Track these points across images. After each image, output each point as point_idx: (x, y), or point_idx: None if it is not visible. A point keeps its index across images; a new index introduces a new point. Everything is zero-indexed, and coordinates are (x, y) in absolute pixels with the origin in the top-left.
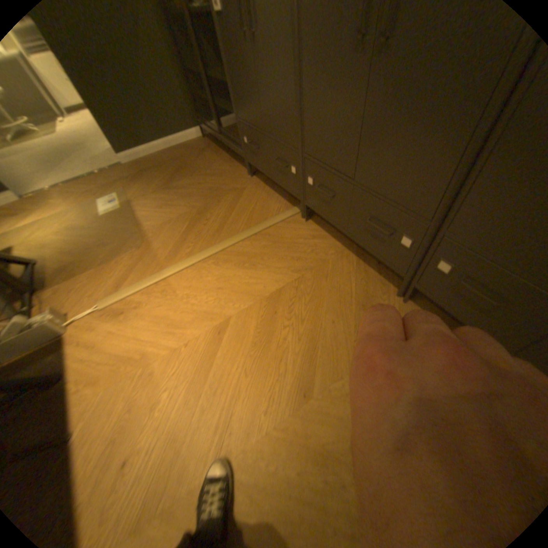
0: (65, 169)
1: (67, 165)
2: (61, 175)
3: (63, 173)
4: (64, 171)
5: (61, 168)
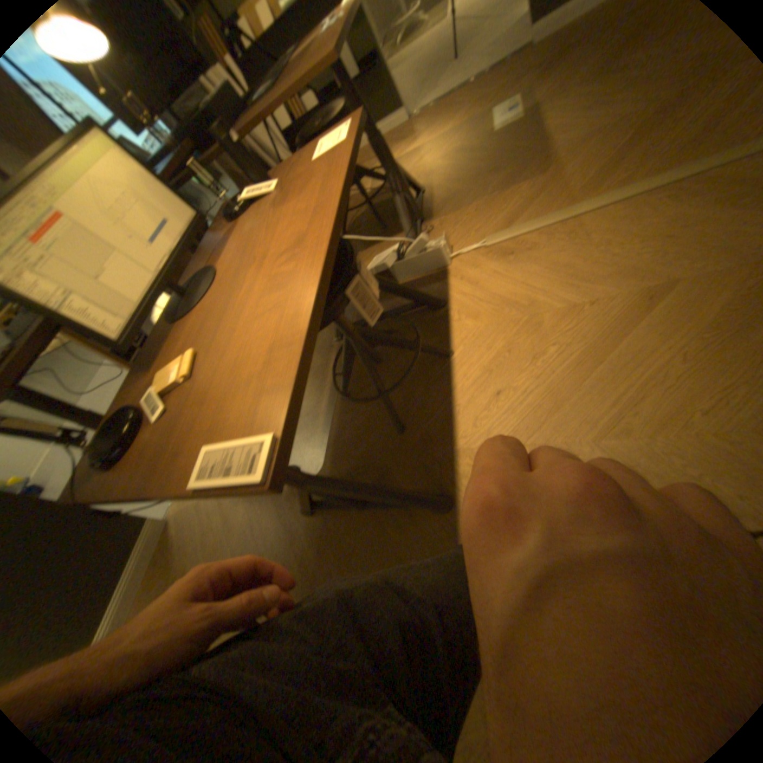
0: (455, 68)
1: (458, 62)
2: (451, 78)
3: (452, 75)
4: (454, 71)
5: (451, 68)
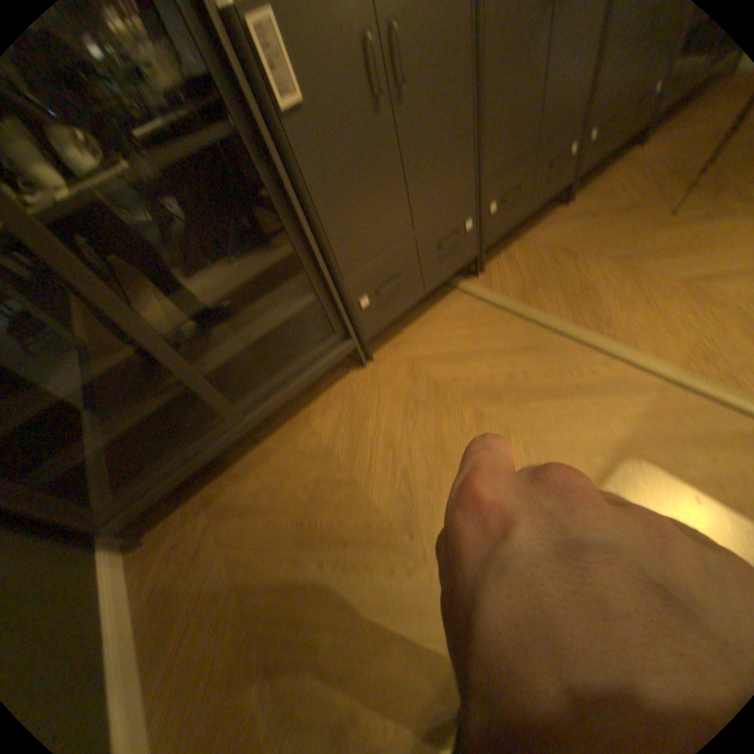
0: None
1: None
2: None
3: None
4: None
5: None
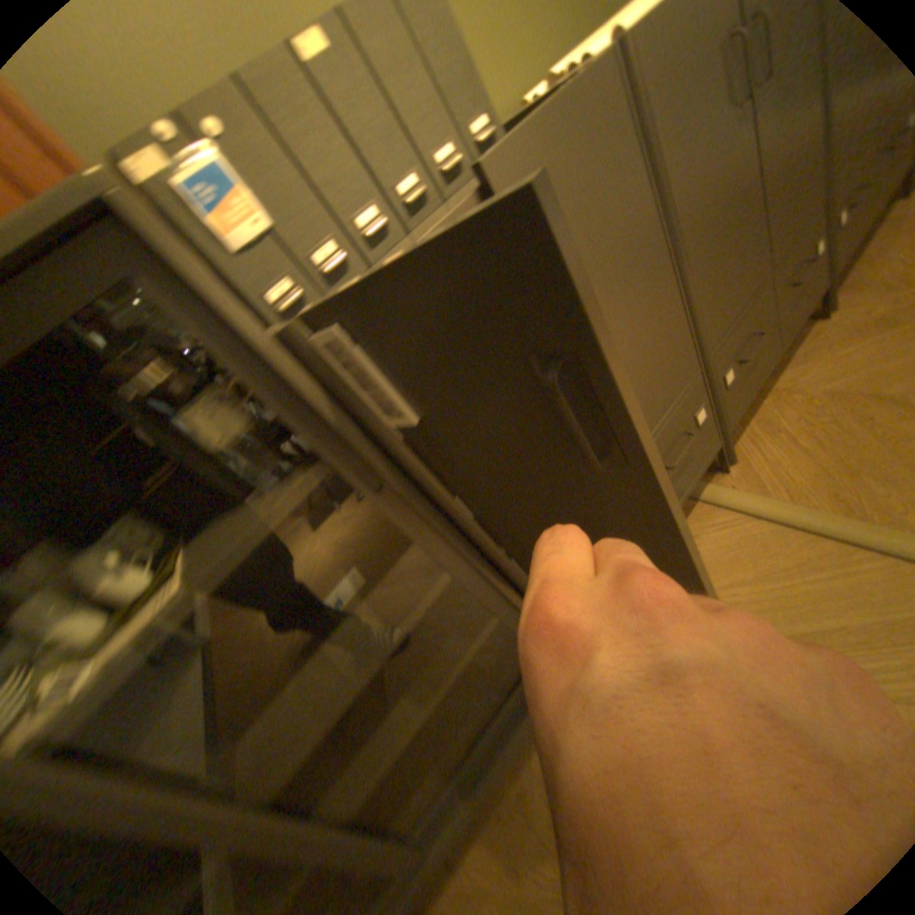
0: None
1: None
2: None
3: None
4: None
5: None
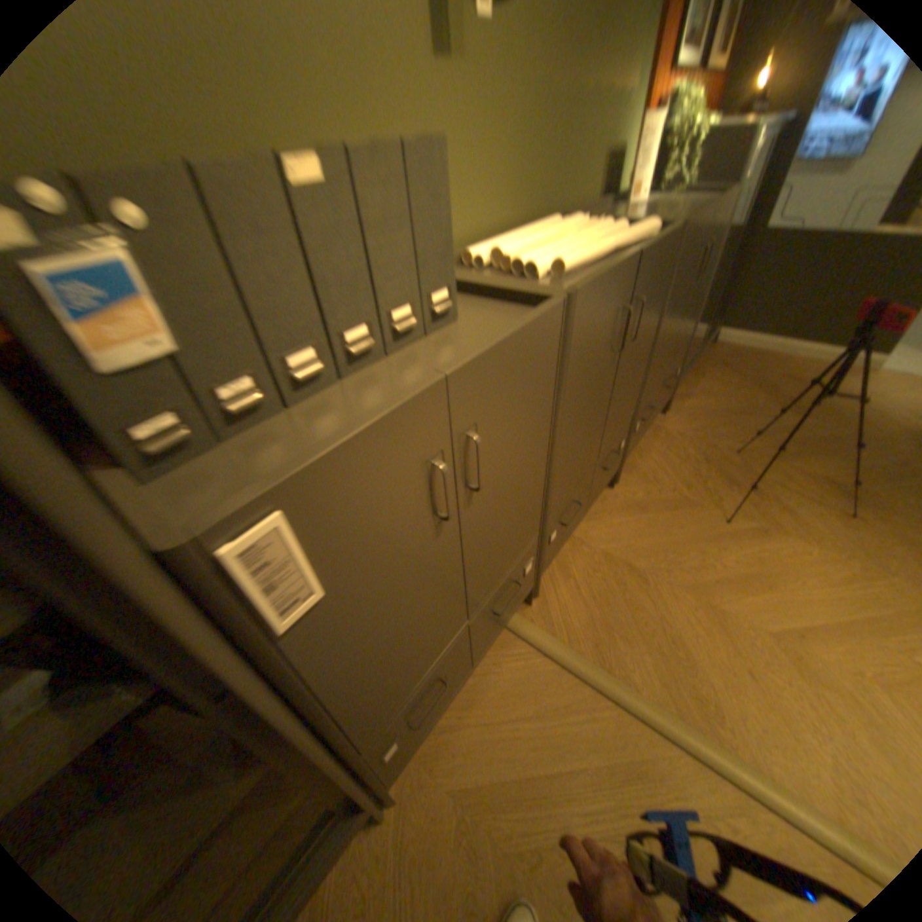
0: None
1: None
2: None
3: None
4: None
5: None
